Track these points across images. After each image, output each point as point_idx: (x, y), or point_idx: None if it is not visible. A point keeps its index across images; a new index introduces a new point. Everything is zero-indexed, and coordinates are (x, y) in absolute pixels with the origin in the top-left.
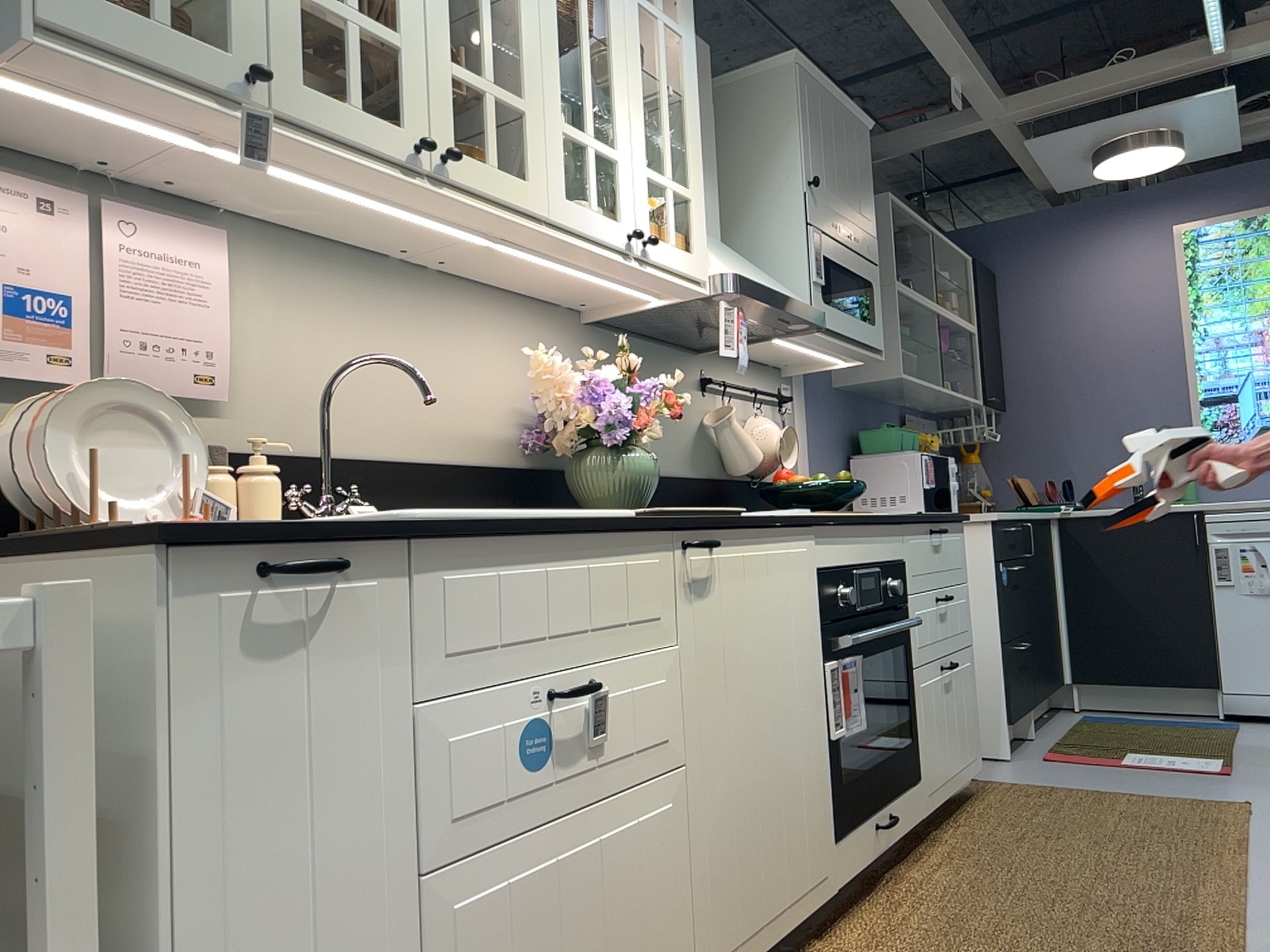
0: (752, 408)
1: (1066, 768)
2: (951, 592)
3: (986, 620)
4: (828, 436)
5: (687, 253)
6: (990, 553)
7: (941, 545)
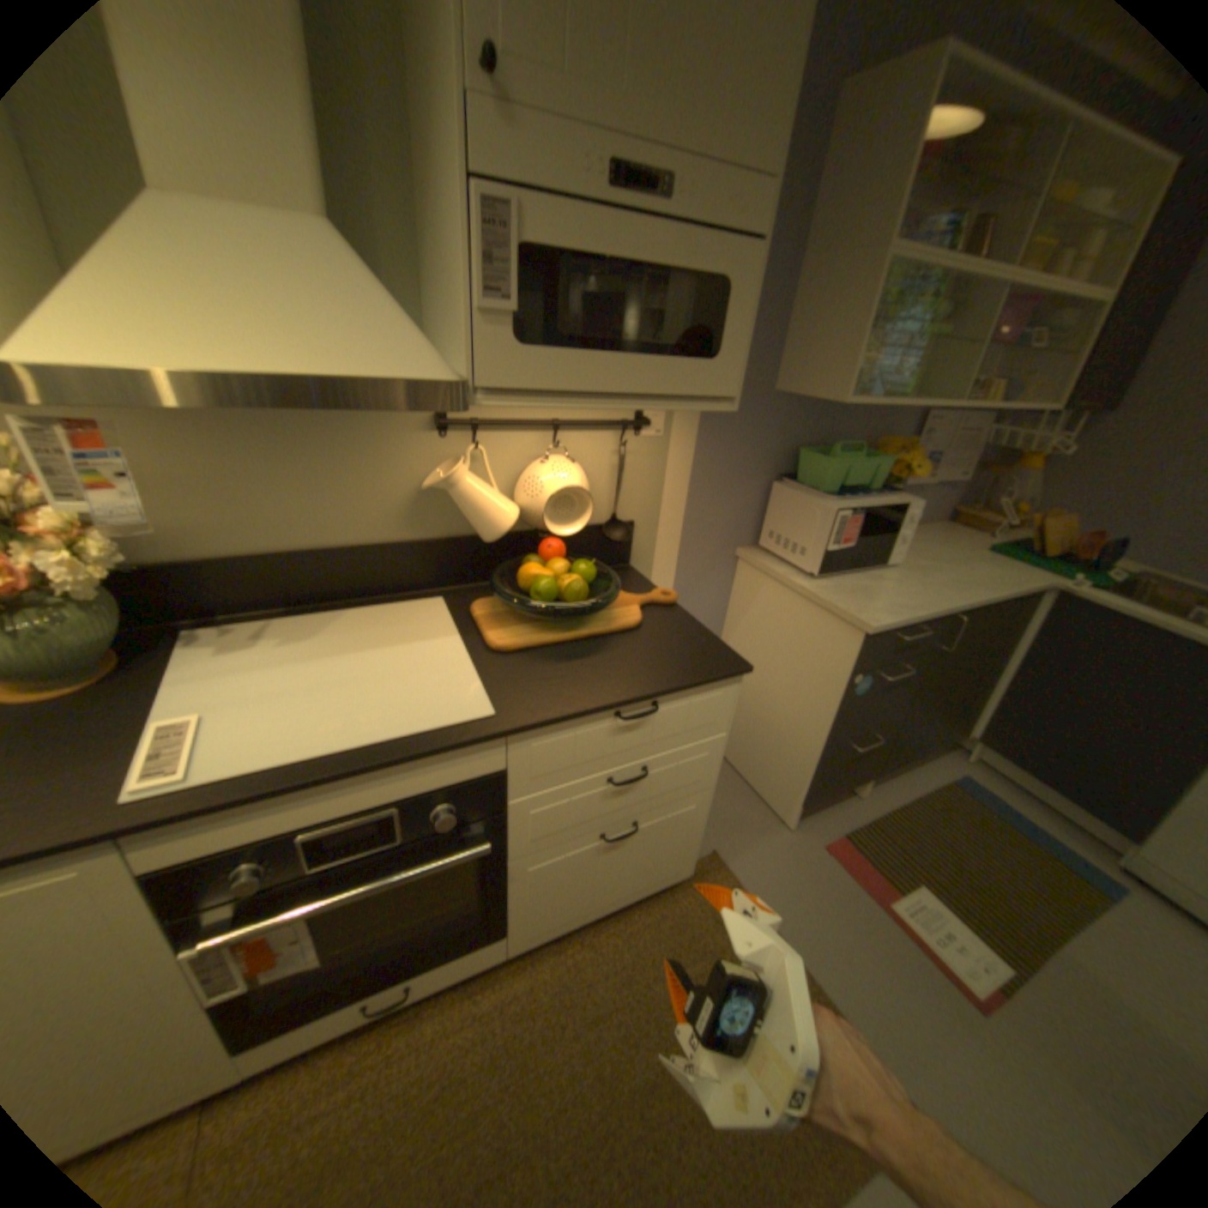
0: (552, 441)
1: (824, 882)
2: (659, 760)
3: (818, 716)
4: (735, 454)
5: None
6: (849, 660)
7: (641, 720)
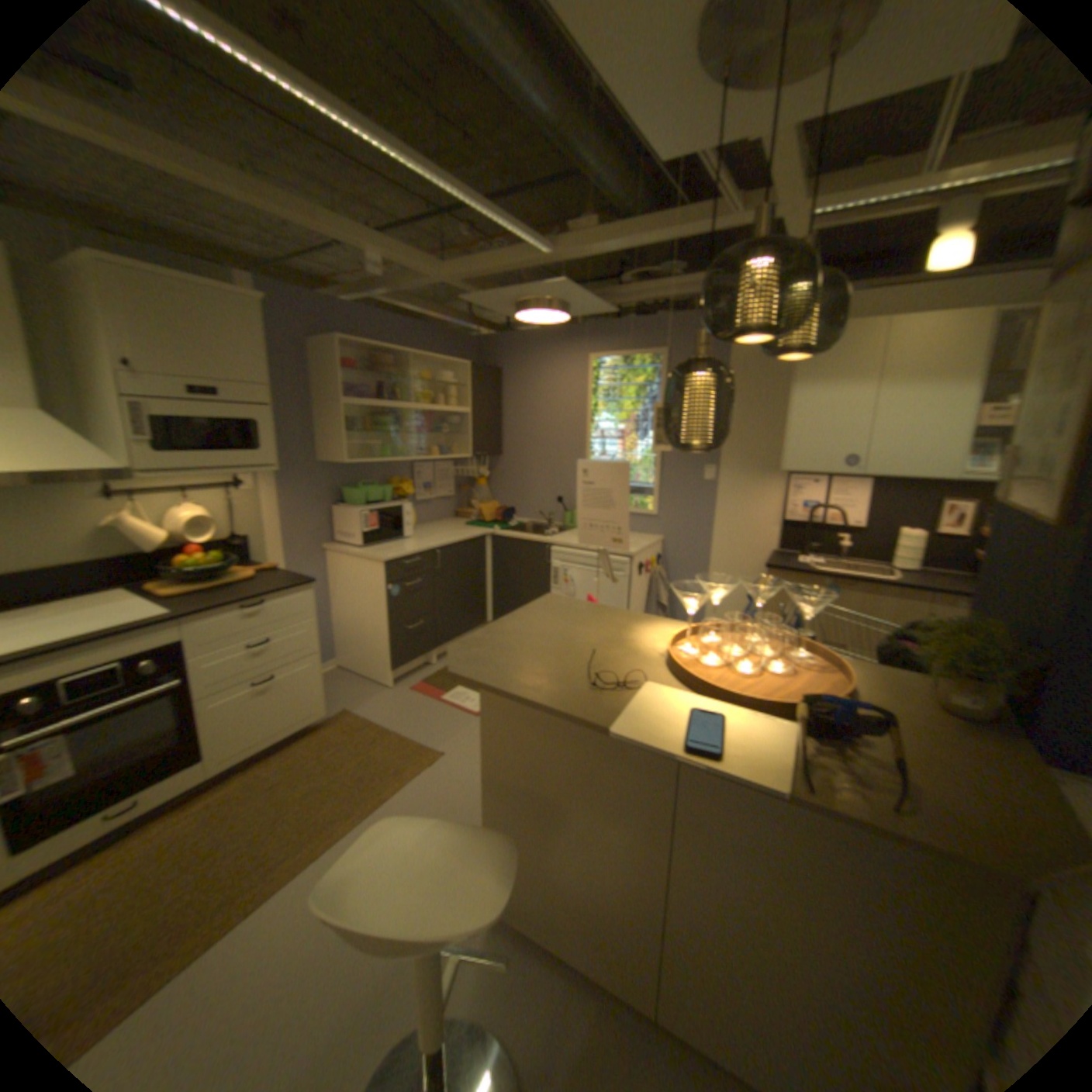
0: (188, 497)
1: (409, 701)
2: (279, 635)
3: (383, 615)
4: (307, 495)
5: None
6: (385, 579)
7: (261, 611)
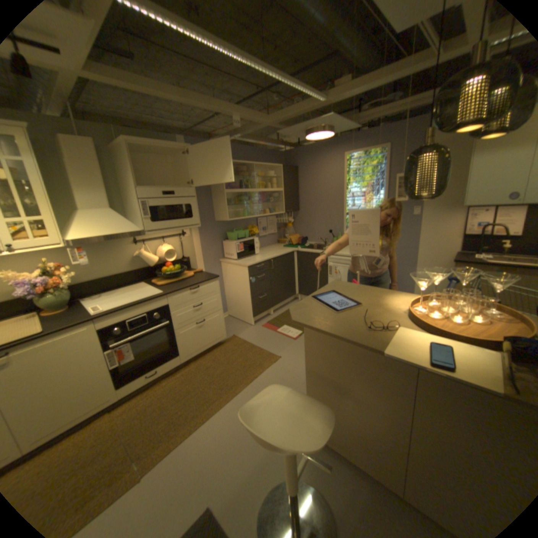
0: (163, 241)
1: (261, 332)
2: (204, 301)
3: (247, 292)
4: (211, 237)
5: (43, 238)
6: (247, 275)
7: (197, 291)
